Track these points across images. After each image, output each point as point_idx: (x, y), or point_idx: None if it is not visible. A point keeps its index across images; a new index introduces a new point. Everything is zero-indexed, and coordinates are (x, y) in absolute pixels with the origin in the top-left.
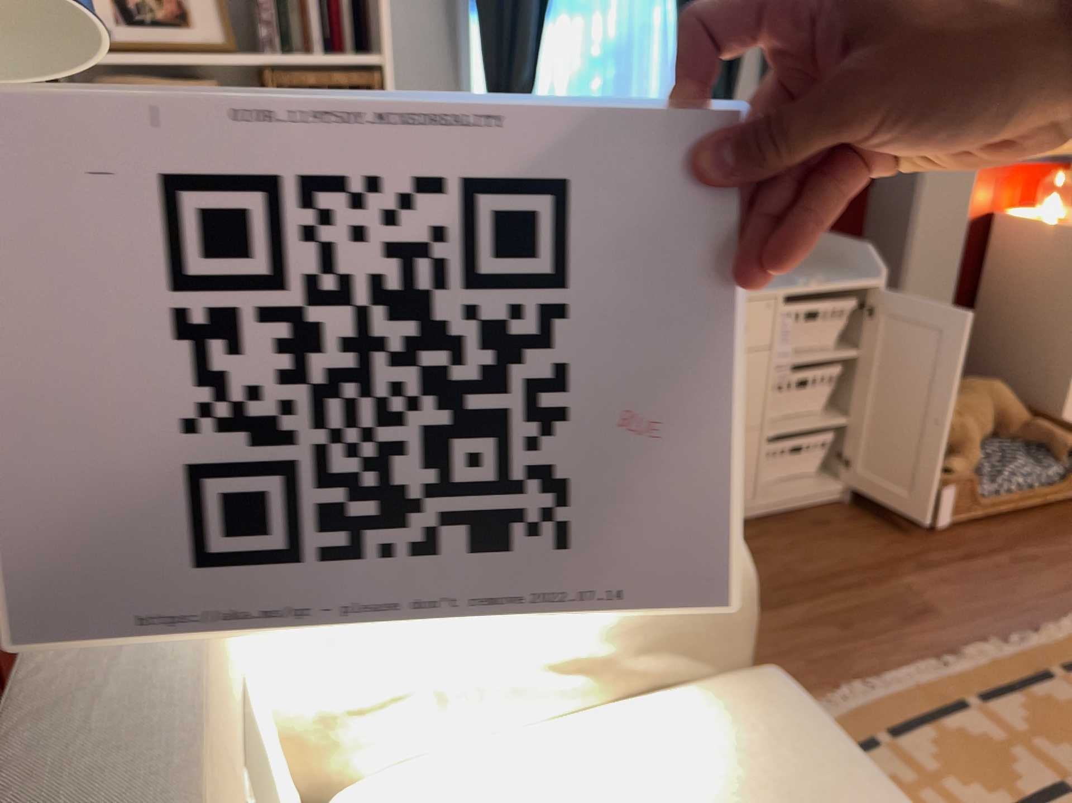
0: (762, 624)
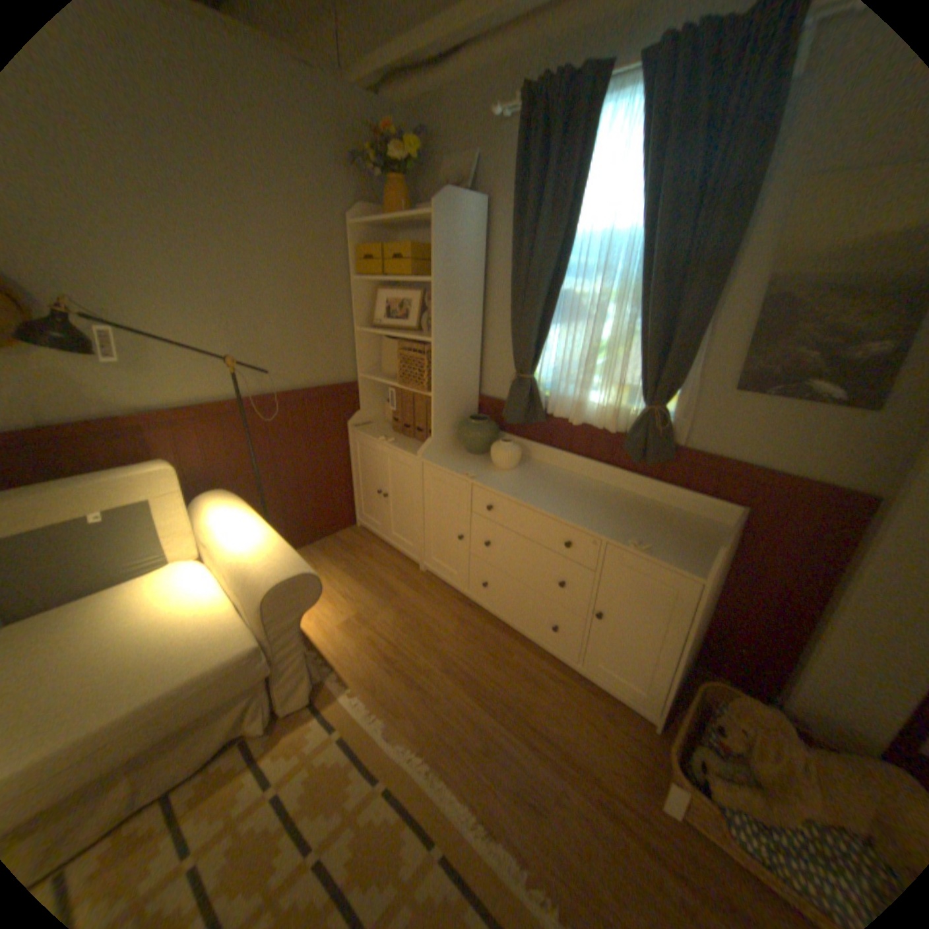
0: (465, 704)
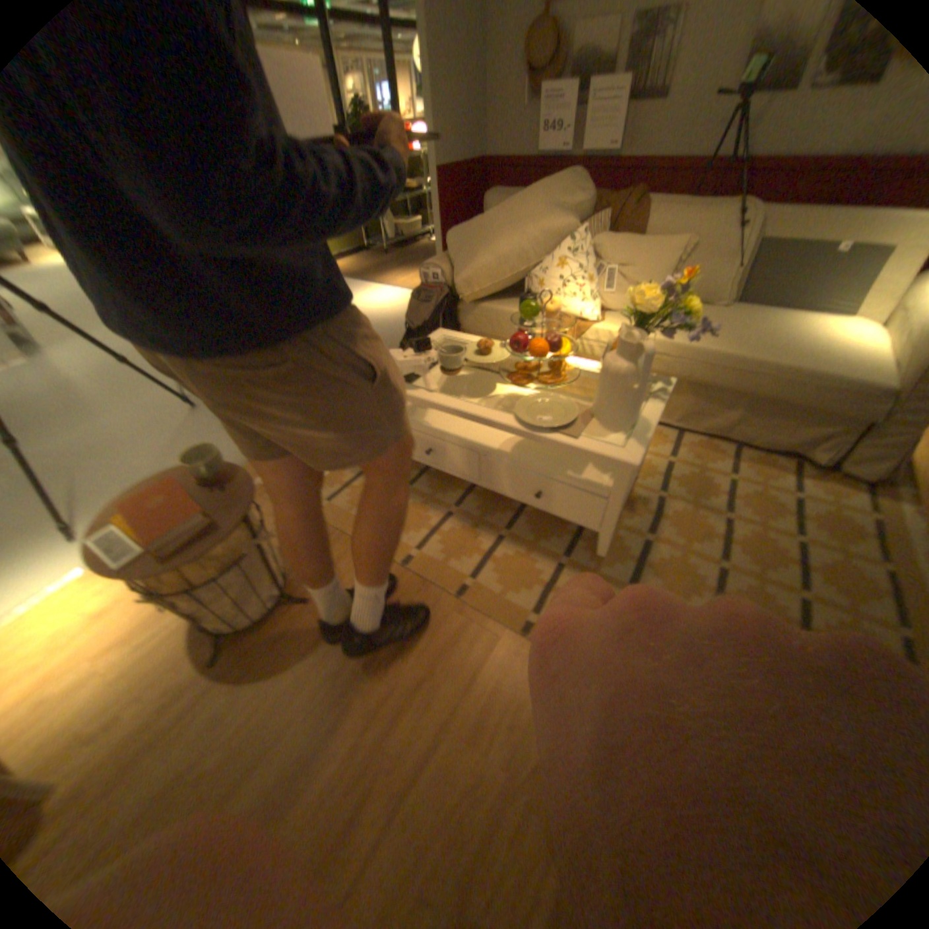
0: None
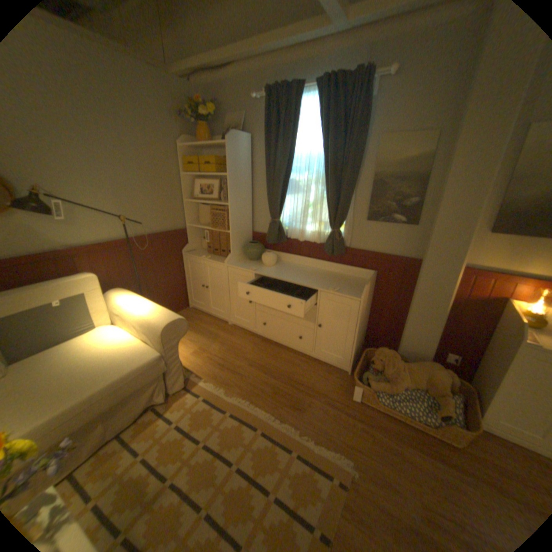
0: (262, 377)
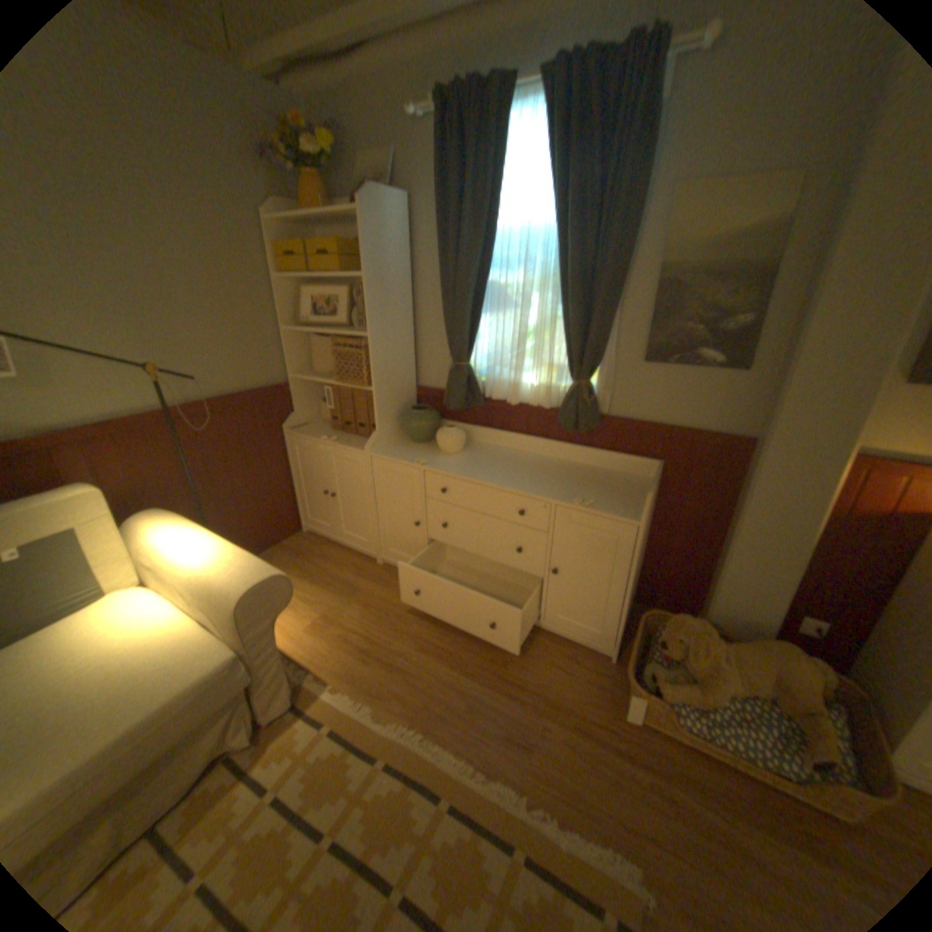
0: (444, 675)
